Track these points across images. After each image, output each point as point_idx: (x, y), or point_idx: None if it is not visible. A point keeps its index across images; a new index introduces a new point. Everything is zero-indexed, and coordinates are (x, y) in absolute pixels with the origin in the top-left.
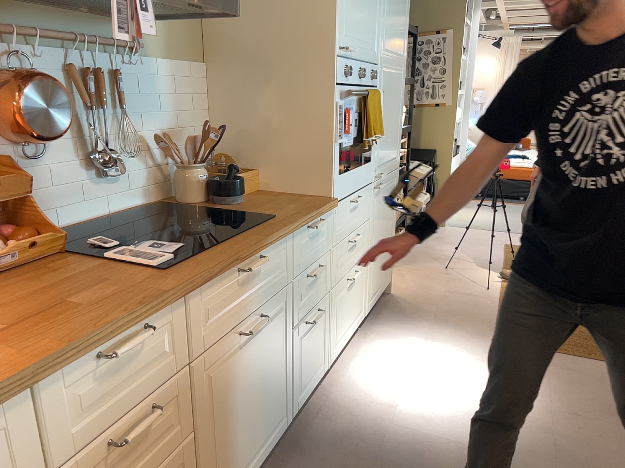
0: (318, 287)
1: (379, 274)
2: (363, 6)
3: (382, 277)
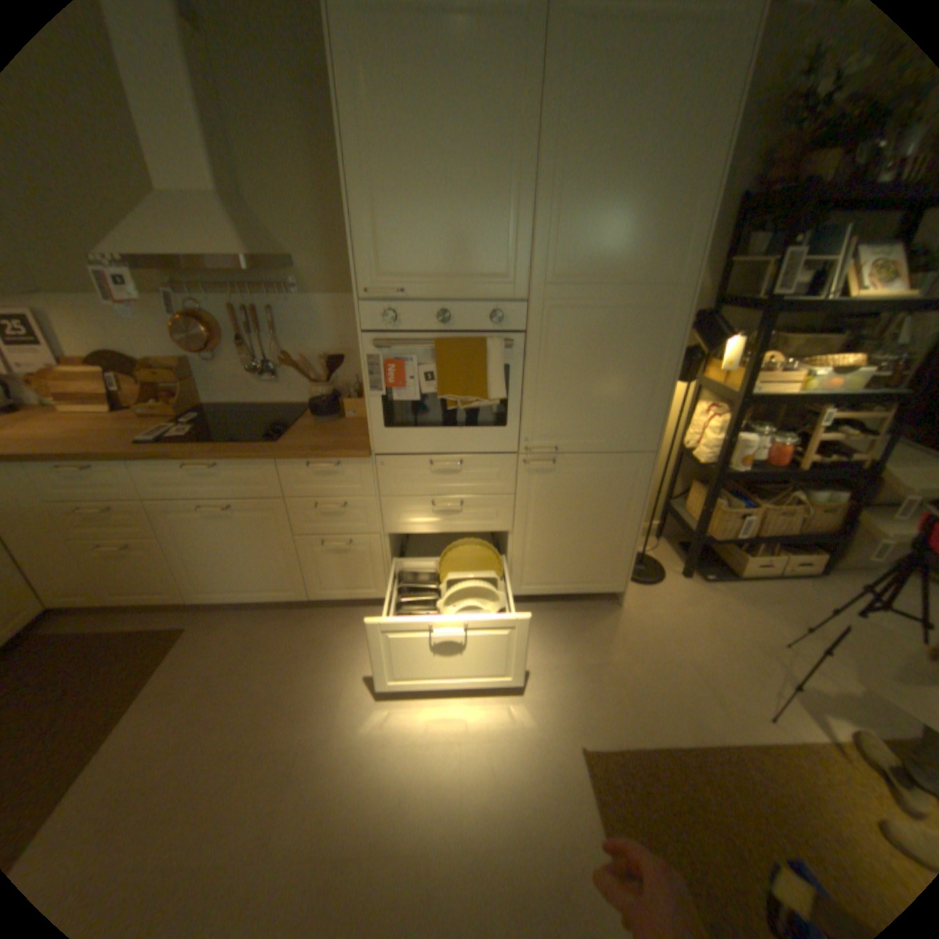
0: (346, 521)
1: (559, 568)
2: (443, 225)
3: (574, 575)
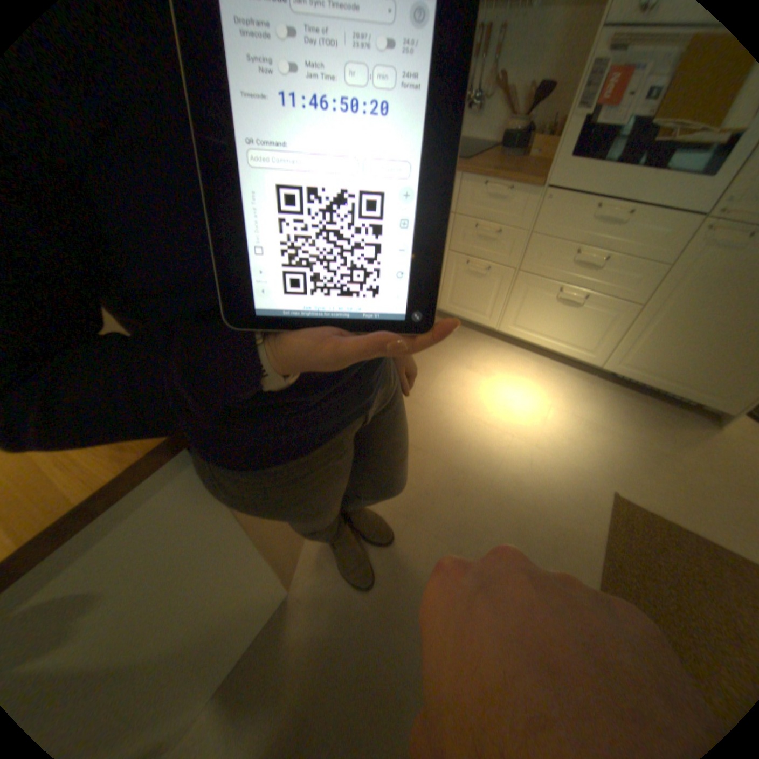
0: (495, 246)
1: (676, 360)
2: None
3: (689, 374)
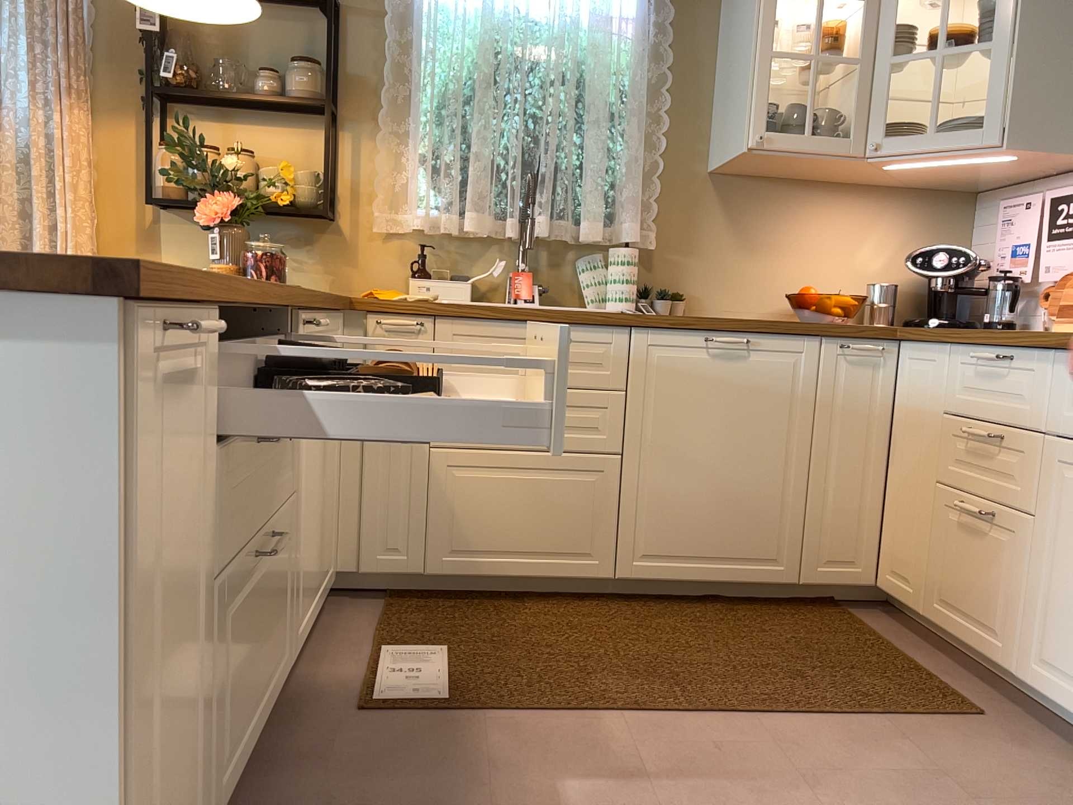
0: None
1: None
2: None
3: None
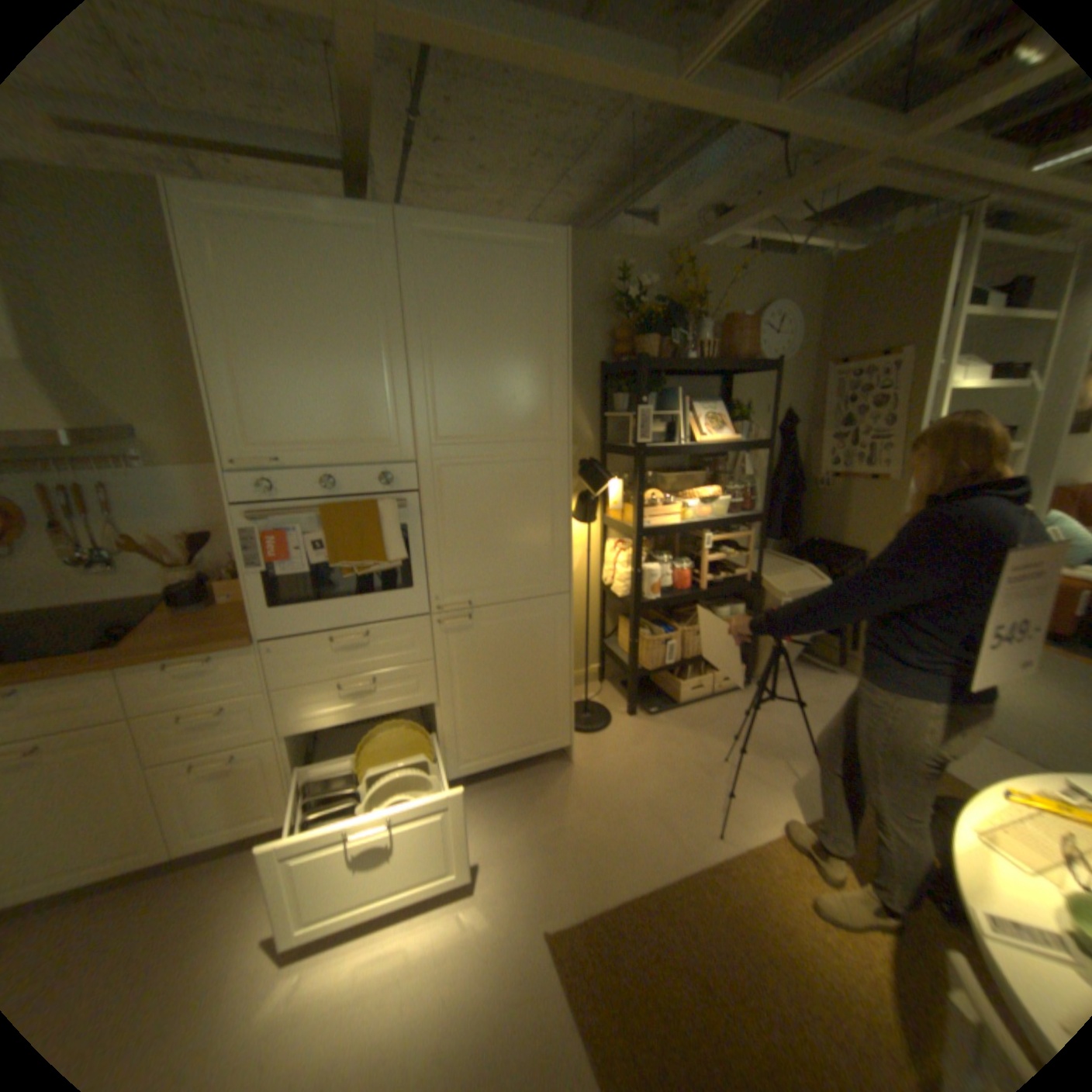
0: (226, 733)
1: (498, 734)
2: (318, 397)
3: (516, 739)
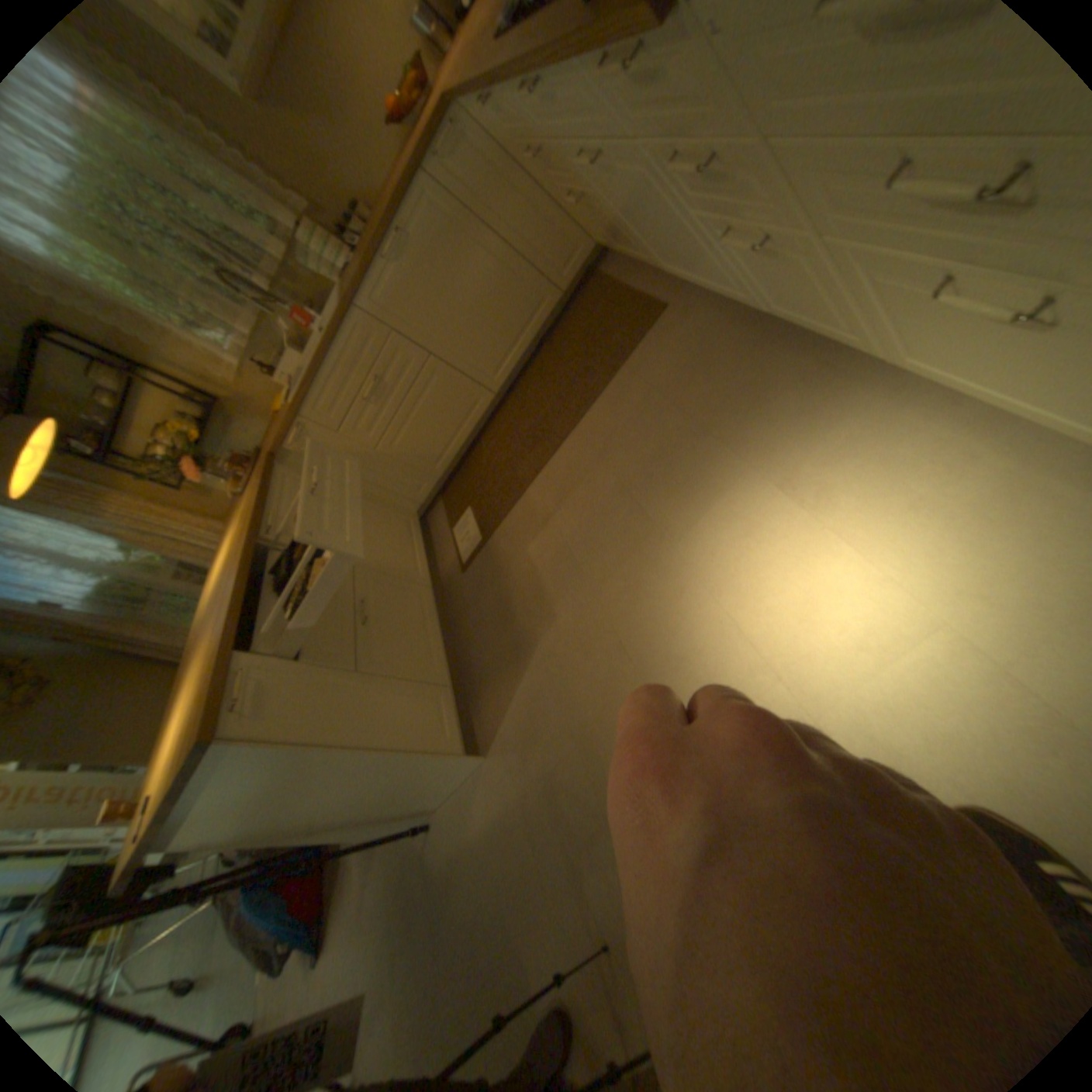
0: (740, 189)
1: None
2: None
3: None
